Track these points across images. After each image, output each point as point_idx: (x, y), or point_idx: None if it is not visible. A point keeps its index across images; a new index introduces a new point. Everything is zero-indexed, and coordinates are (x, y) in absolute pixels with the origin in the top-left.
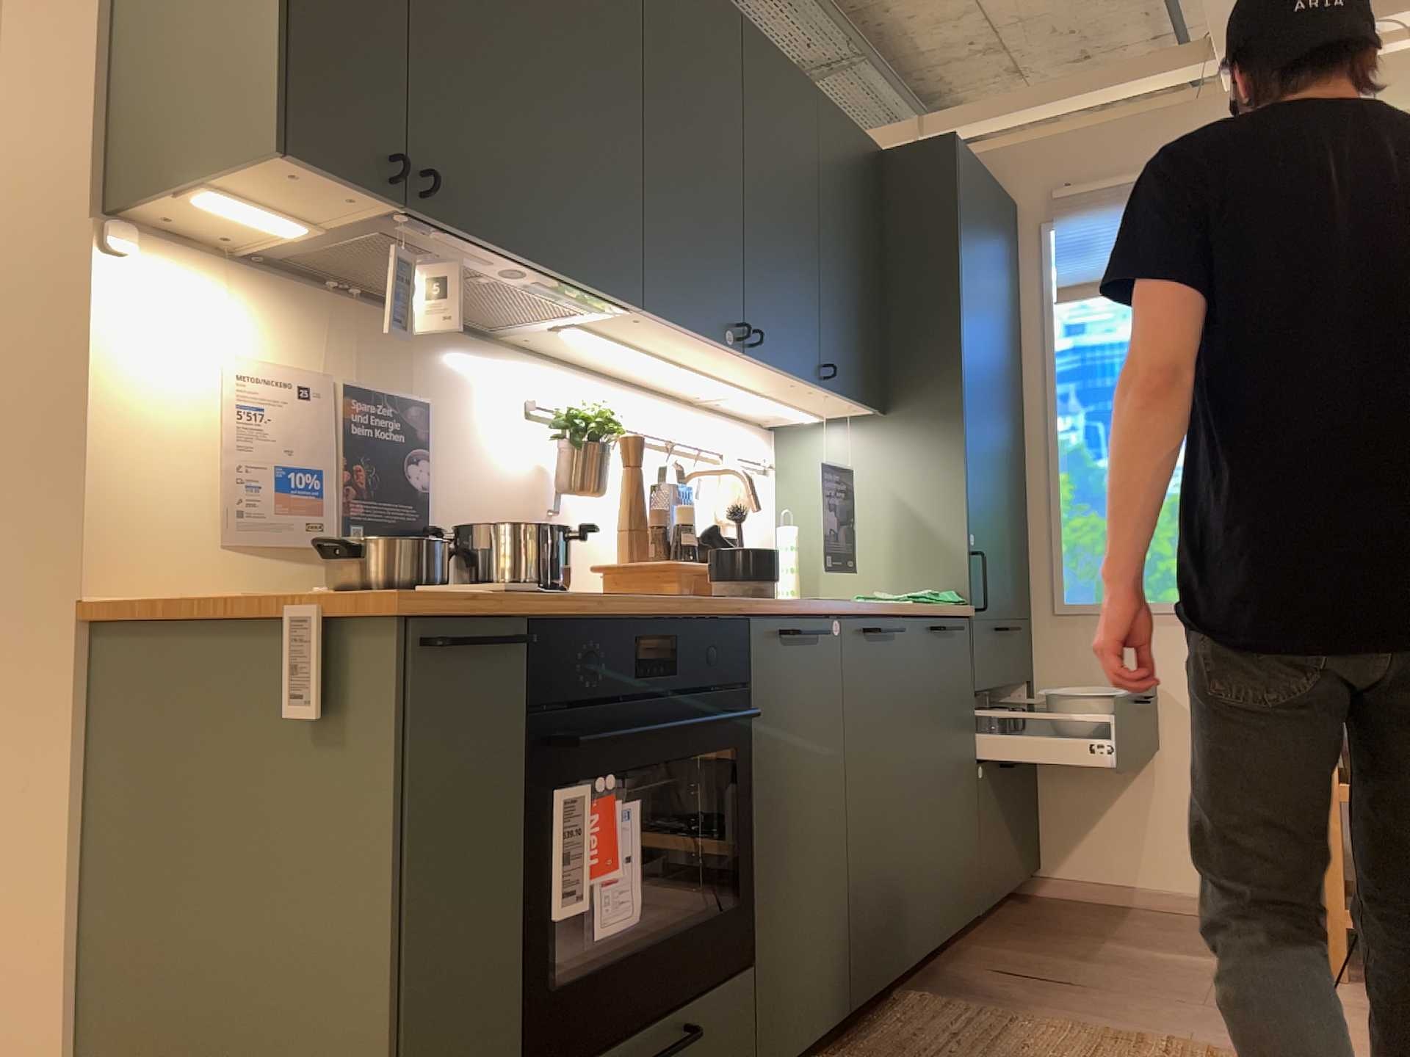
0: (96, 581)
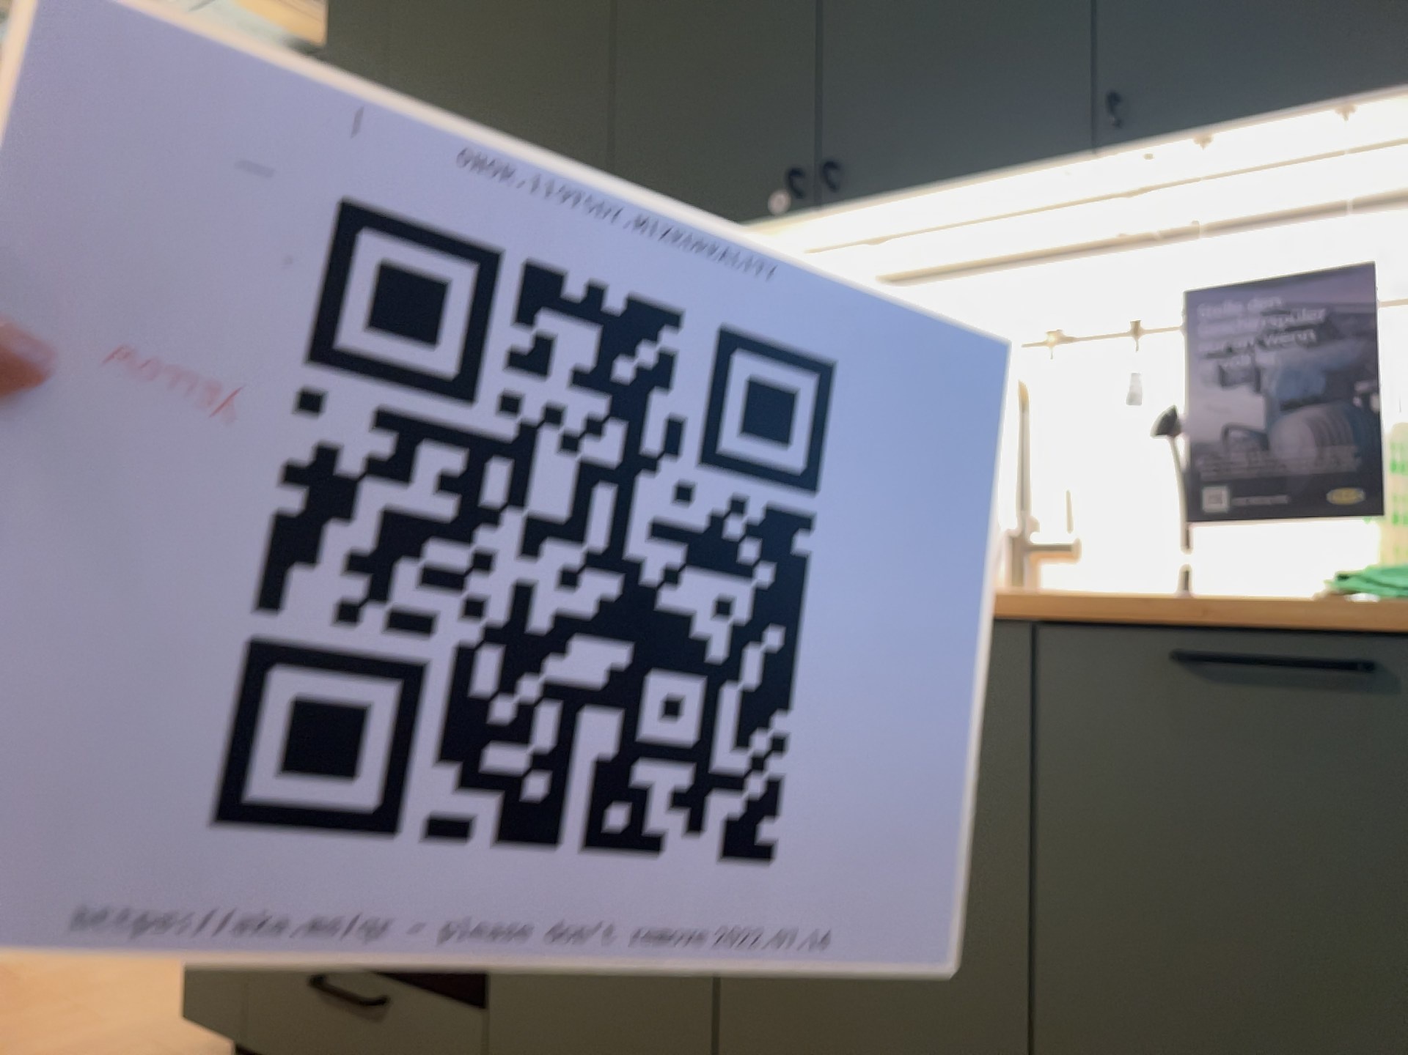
0: None
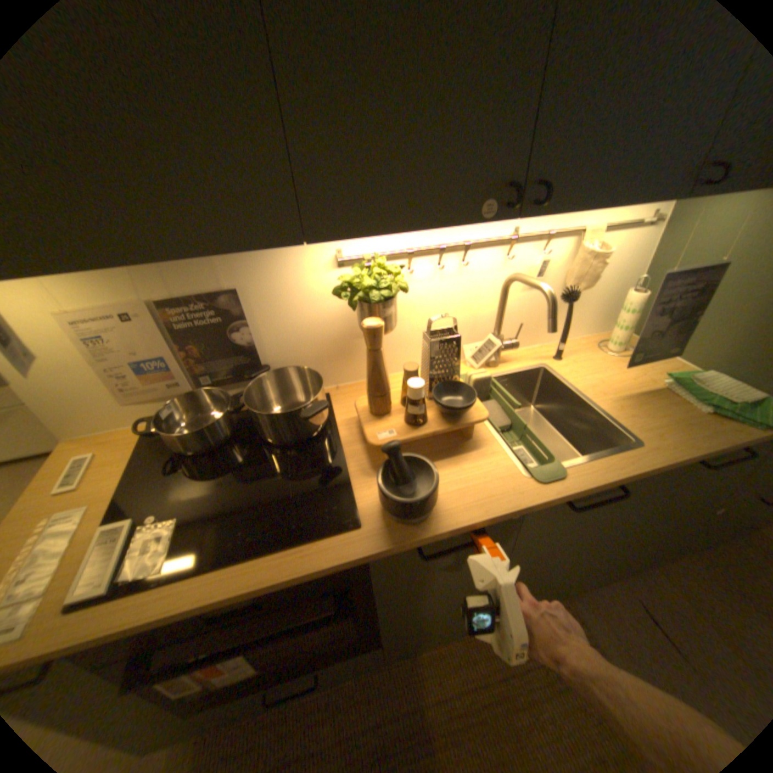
0: (59, 435)
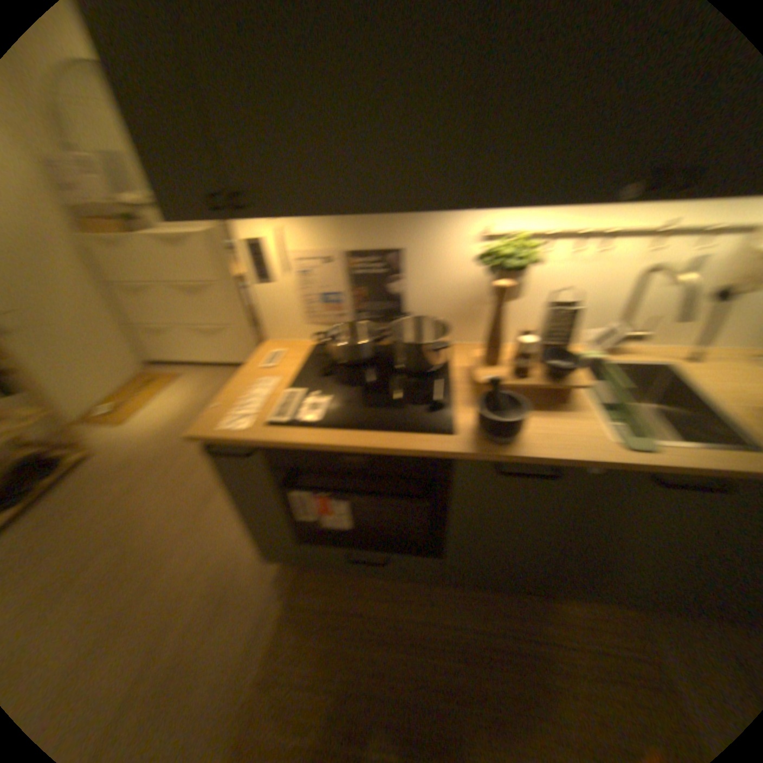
0: (271, 334)
